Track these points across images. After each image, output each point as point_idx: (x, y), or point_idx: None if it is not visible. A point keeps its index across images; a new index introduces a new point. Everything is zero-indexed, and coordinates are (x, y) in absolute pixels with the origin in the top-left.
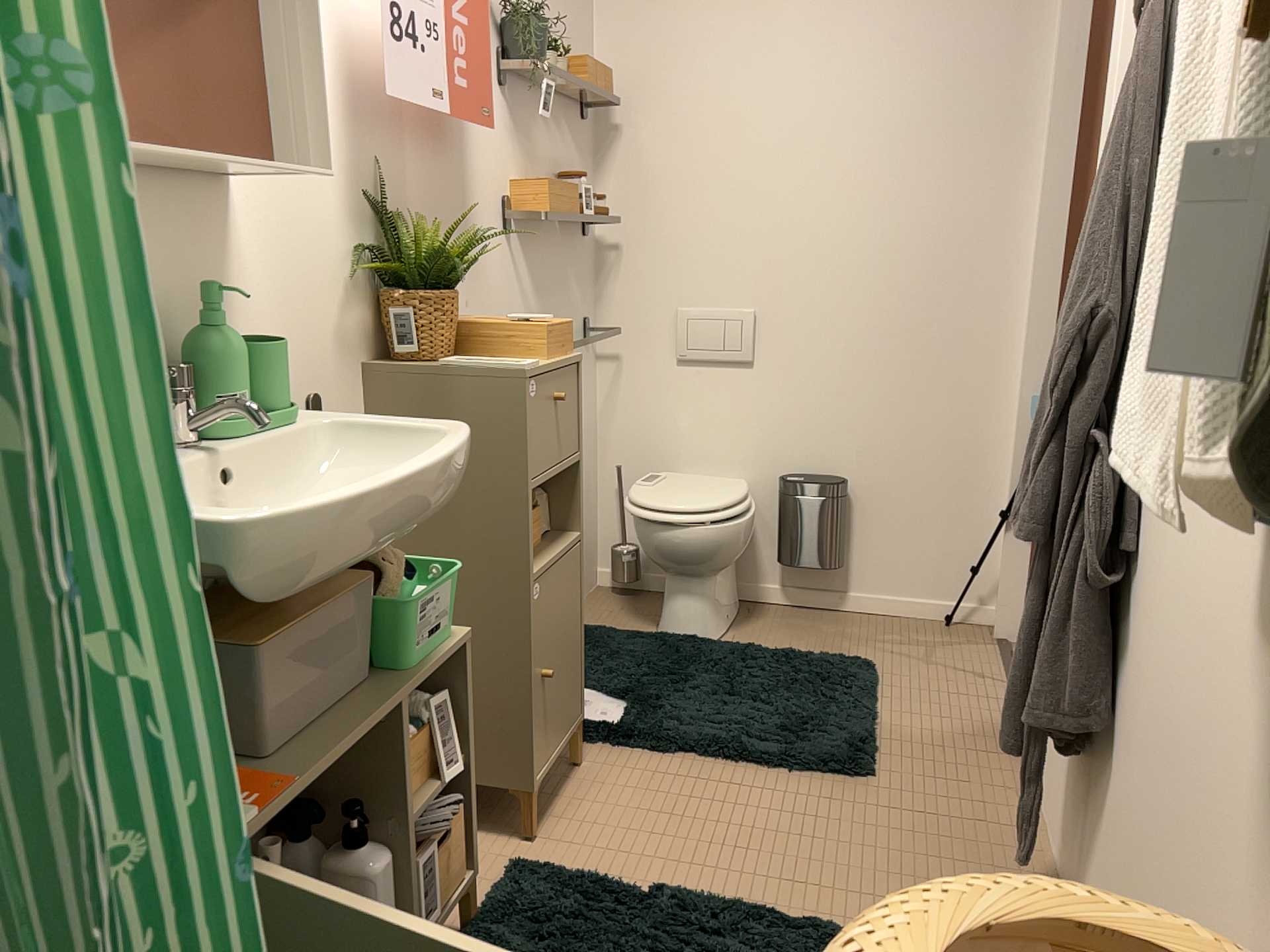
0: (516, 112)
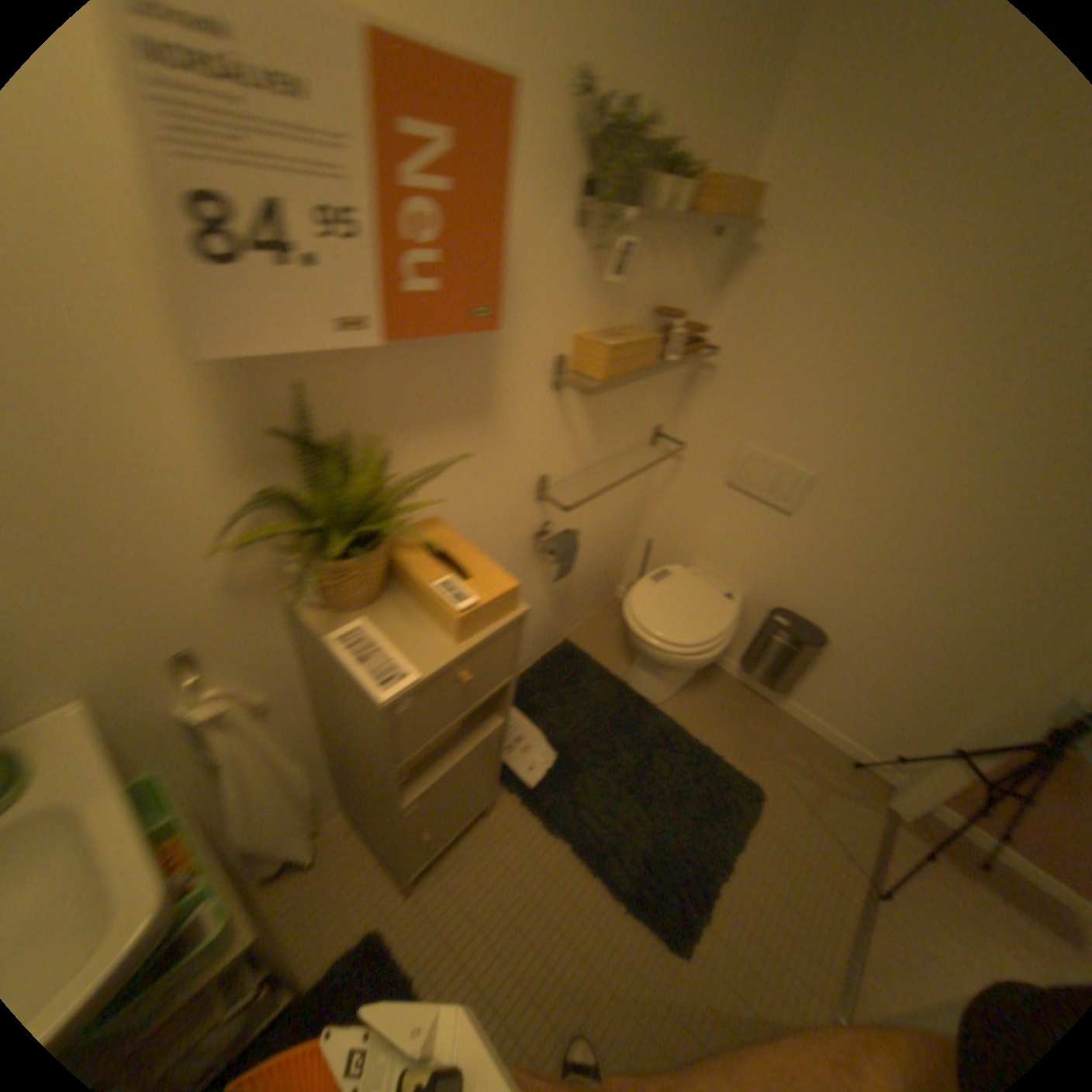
0: (602, 241)
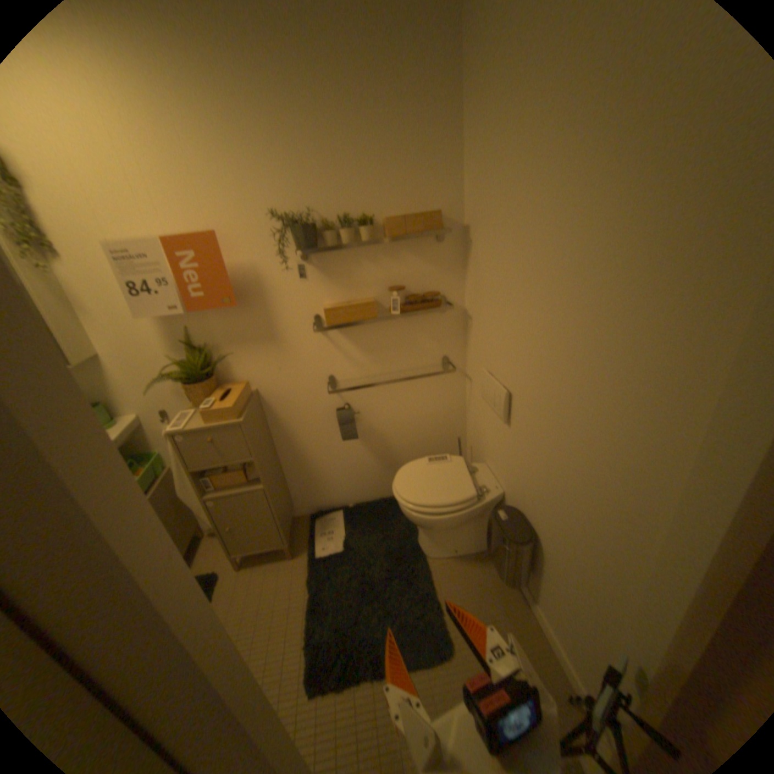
0: (323, 263)
